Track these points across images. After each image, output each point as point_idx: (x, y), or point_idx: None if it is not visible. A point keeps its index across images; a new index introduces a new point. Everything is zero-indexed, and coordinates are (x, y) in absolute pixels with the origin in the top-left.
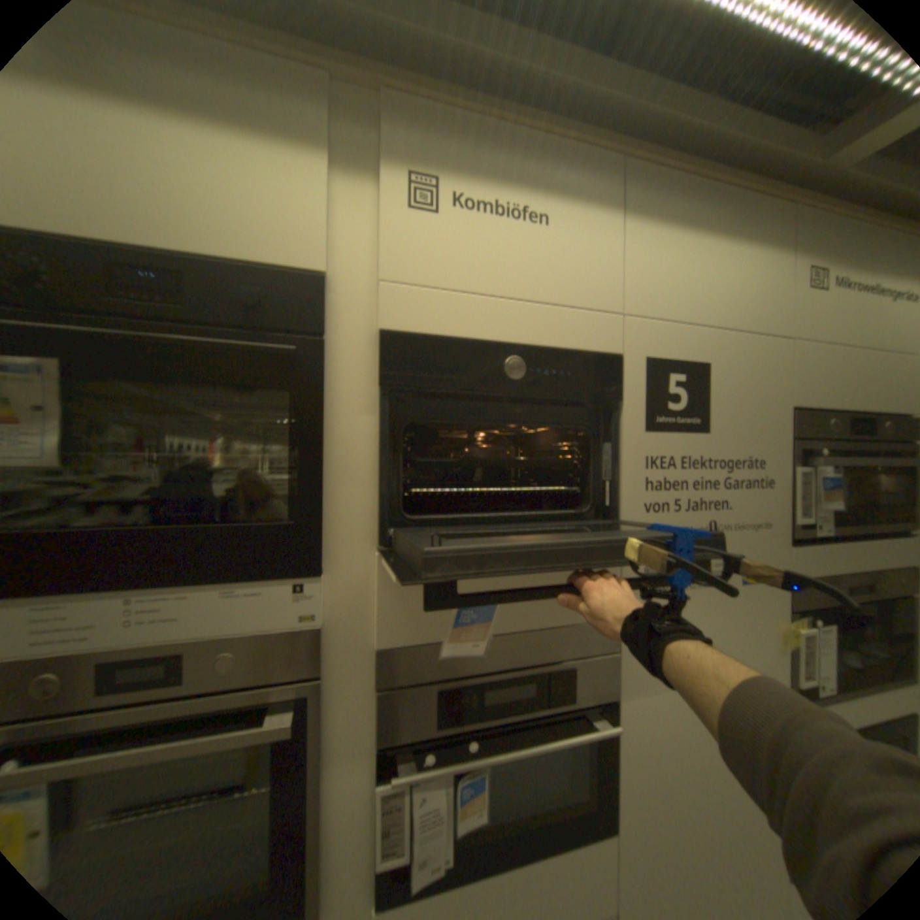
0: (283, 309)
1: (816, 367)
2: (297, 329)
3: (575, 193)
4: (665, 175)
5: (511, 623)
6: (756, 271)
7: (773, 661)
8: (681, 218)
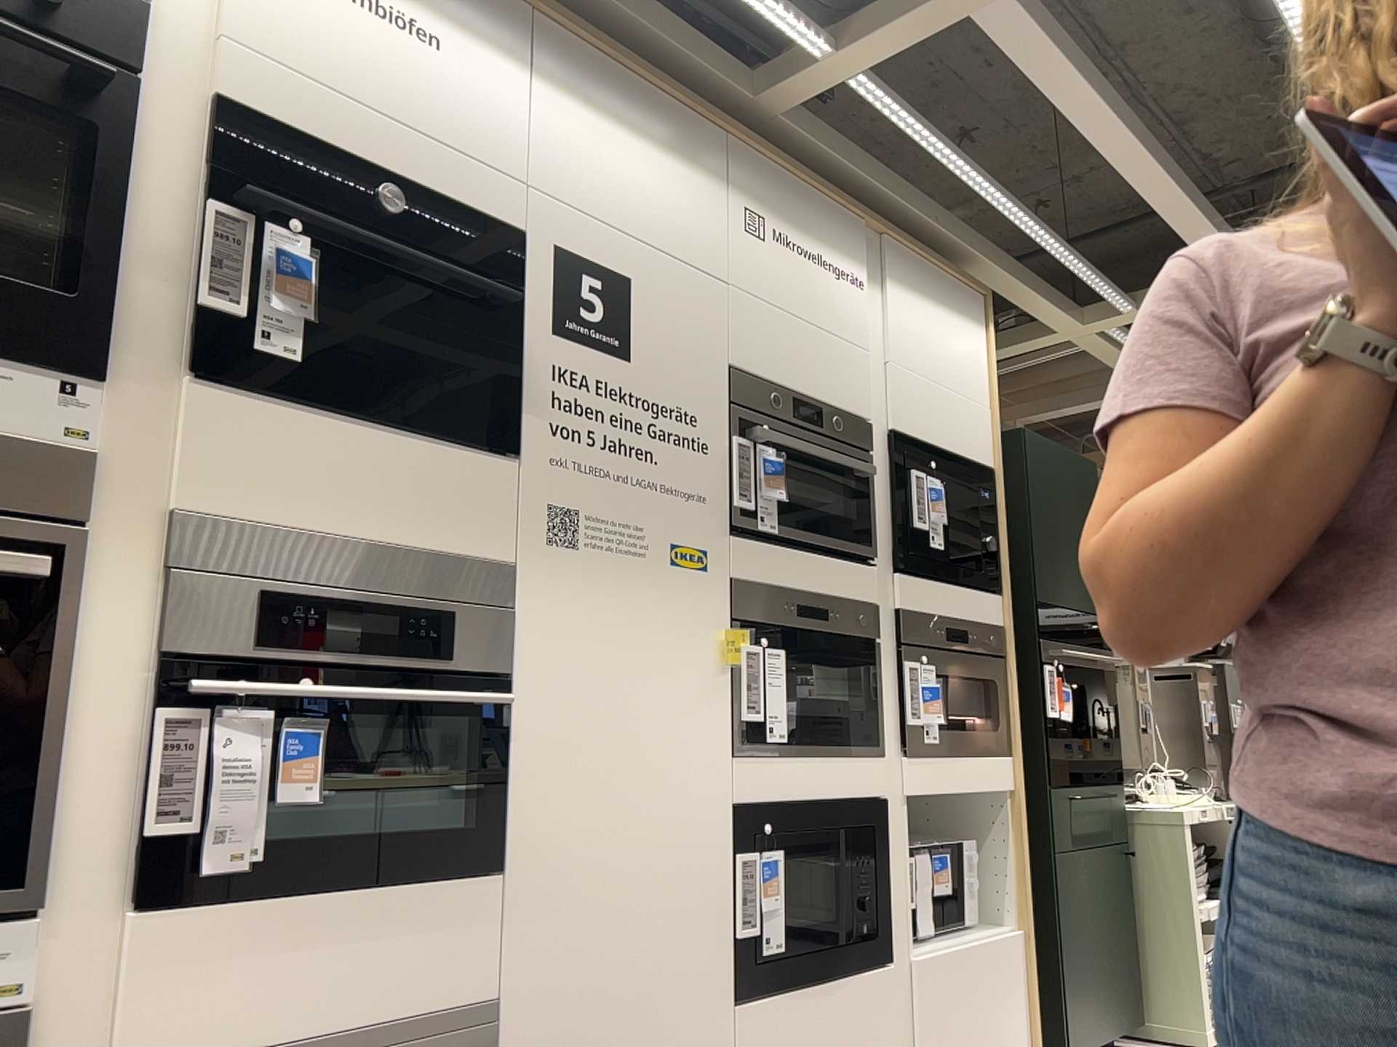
0: (92, 29)
1: (752, 326)
2: (107, 60)
3: (474, 32)
4: (579, 52)
5: (367, 526)
6: (681, 194)
7: (707, 678)
8: (596, 104)
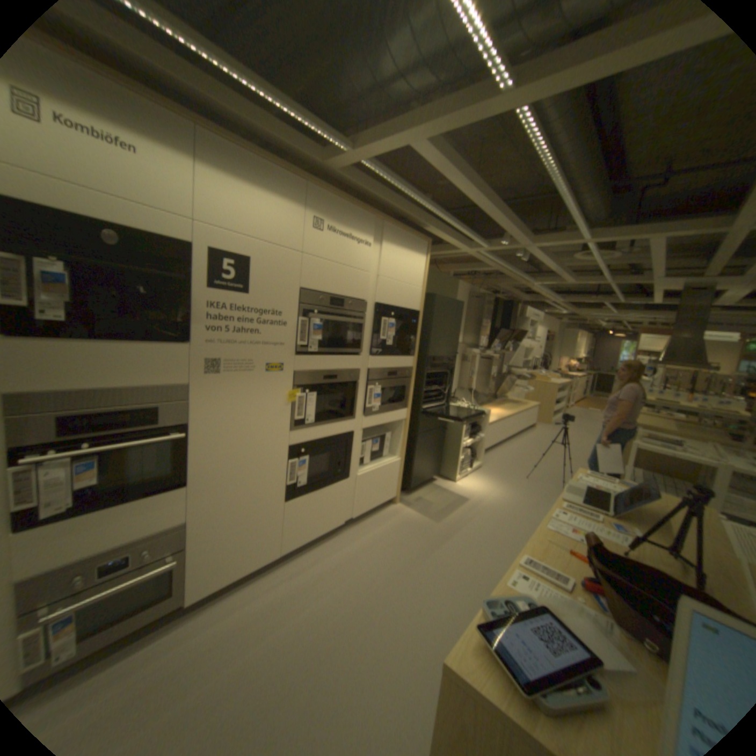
0: None
1: (313, 270)
2: None
3: (158, 140)
4: (224, 145)
5: (112, 382)
6: (281, 214)
7: (280, 407)
8: (234, 173)
